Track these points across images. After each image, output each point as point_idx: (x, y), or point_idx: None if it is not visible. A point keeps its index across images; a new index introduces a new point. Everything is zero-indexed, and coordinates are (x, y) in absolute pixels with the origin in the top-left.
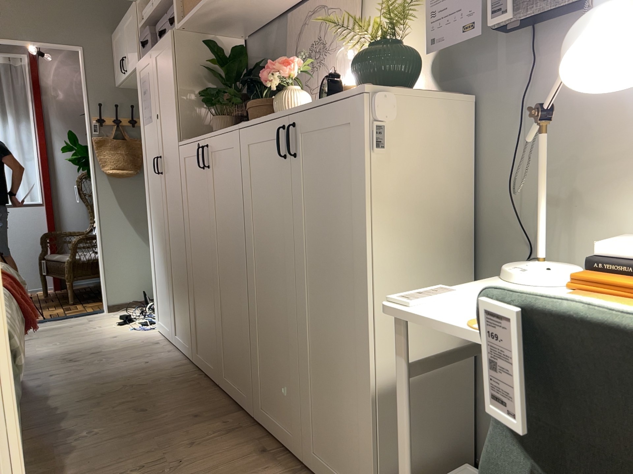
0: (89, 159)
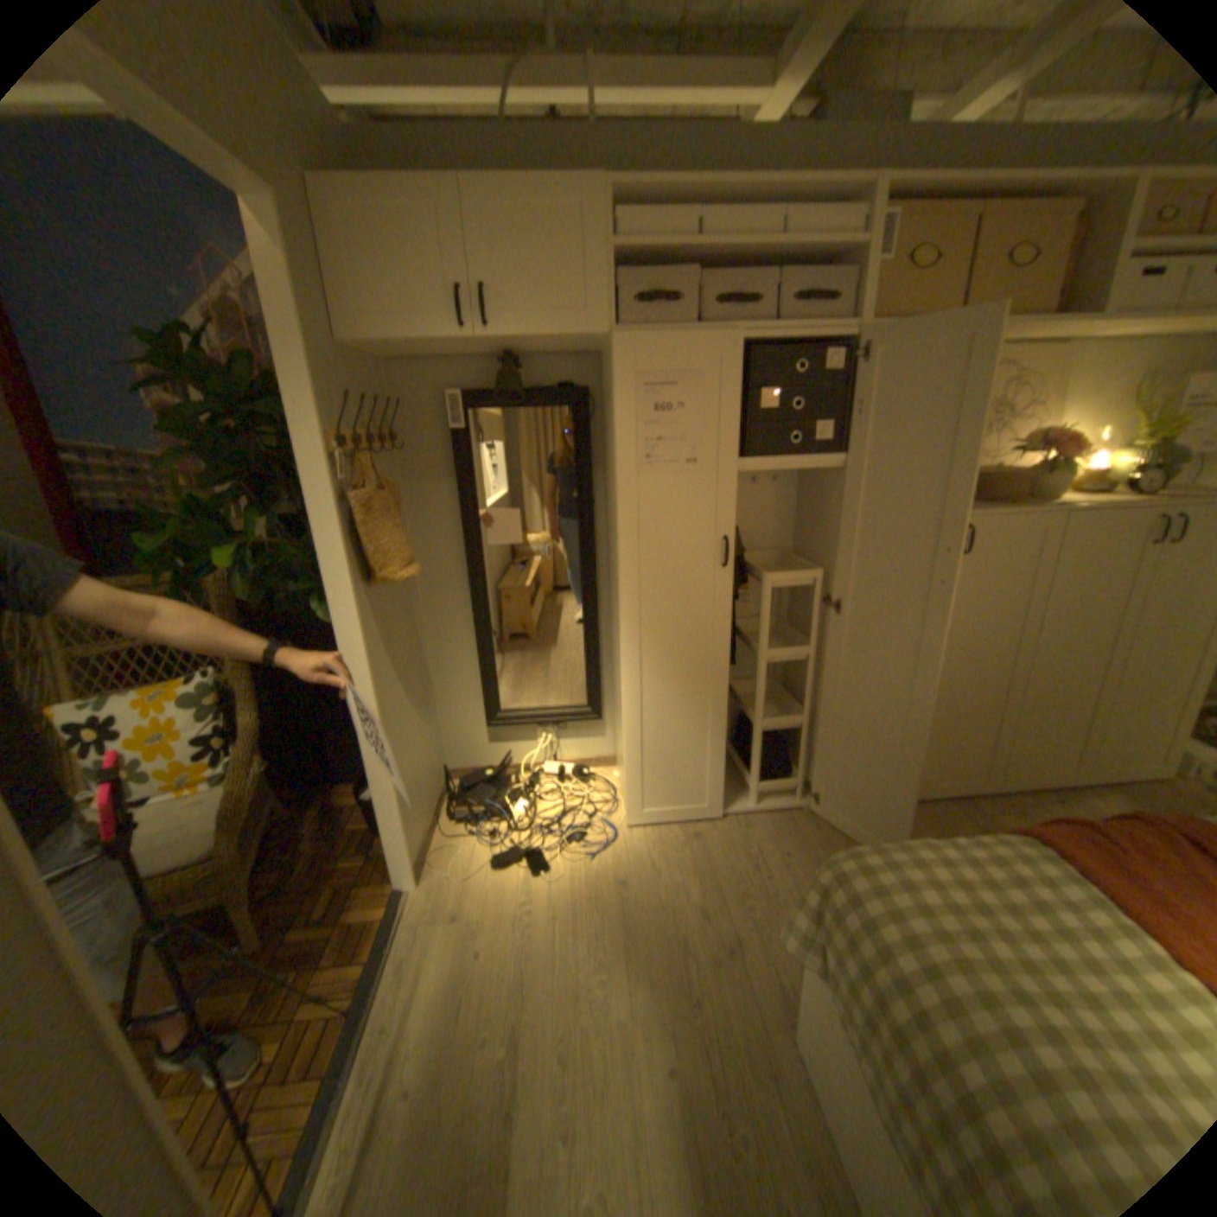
0: (318, 553)
